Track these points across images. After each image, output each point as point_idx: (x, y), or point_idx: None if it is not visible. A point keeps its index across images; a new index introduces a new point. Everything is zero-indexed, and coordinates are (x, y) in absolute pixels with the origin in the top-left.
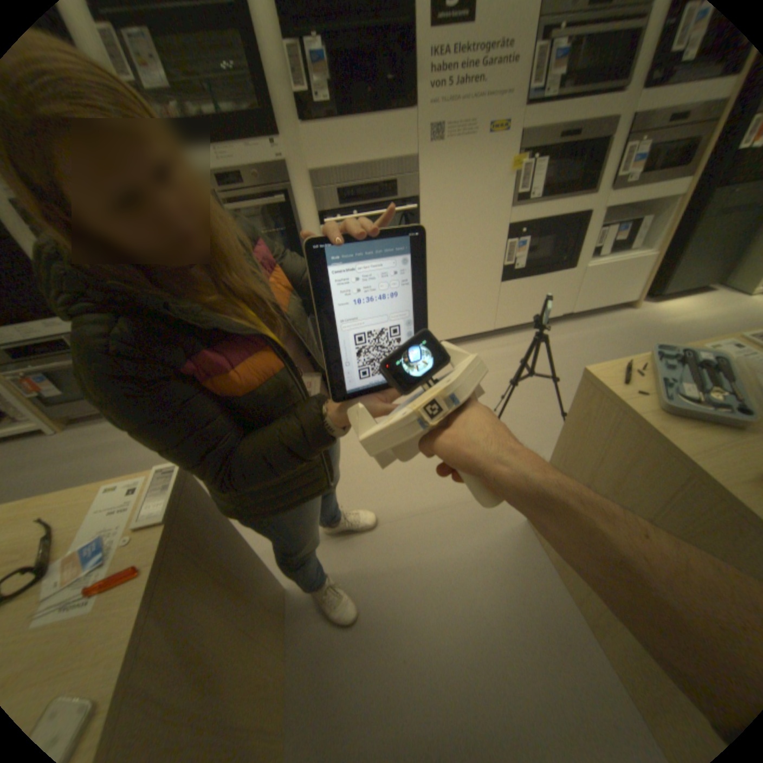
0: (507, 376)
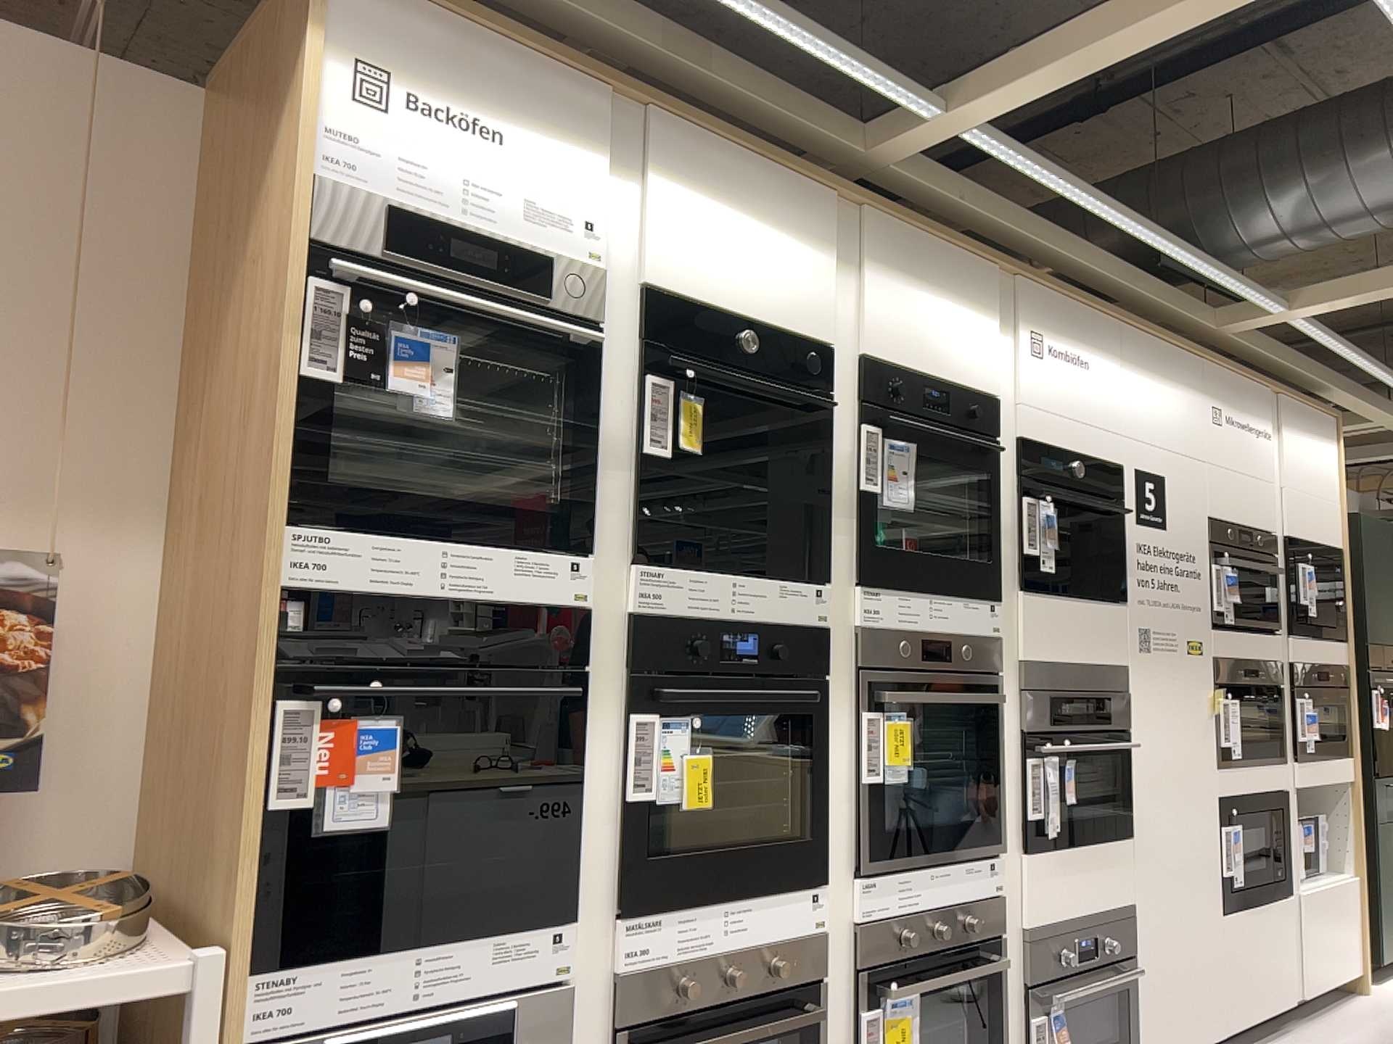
0: None
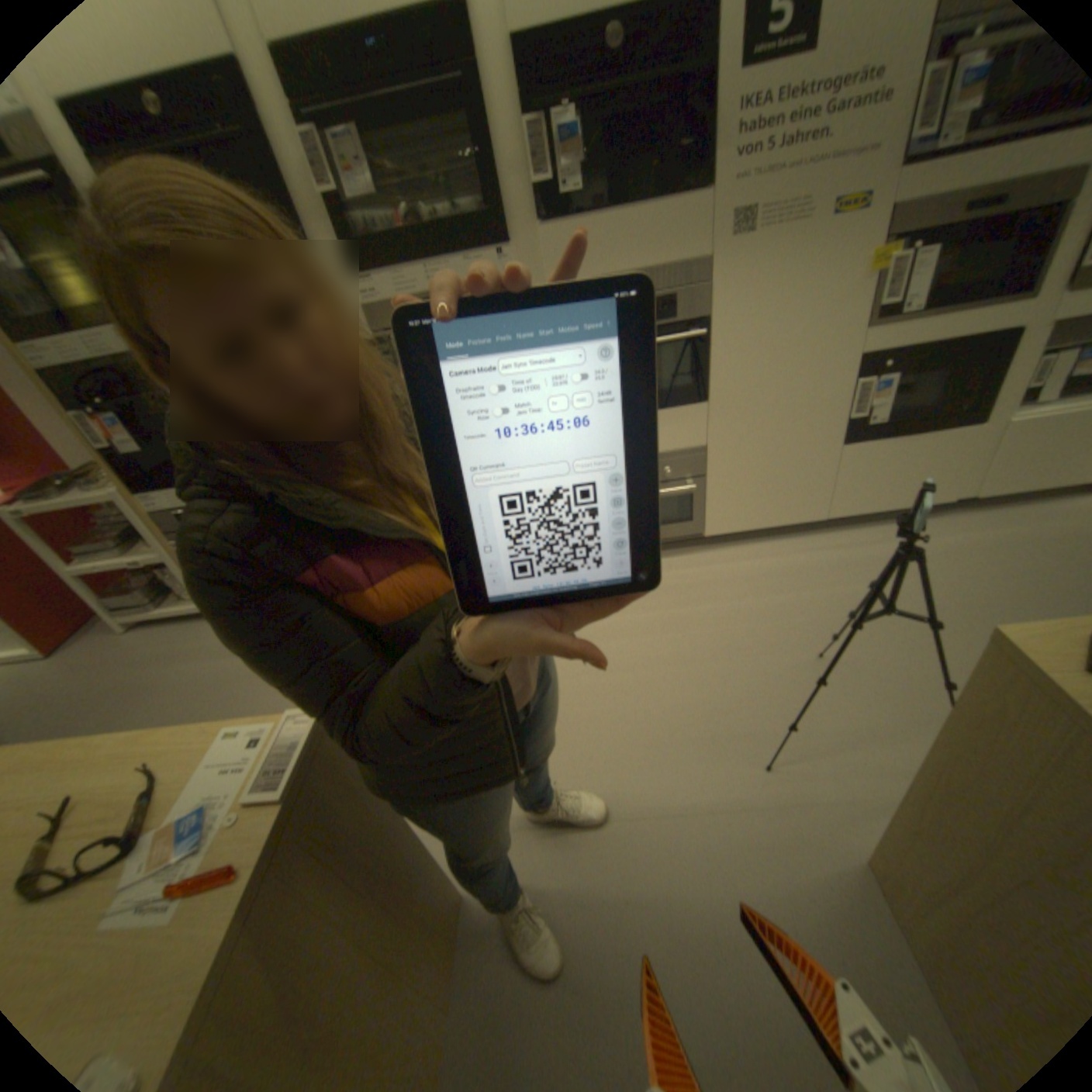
0: (848, 599)
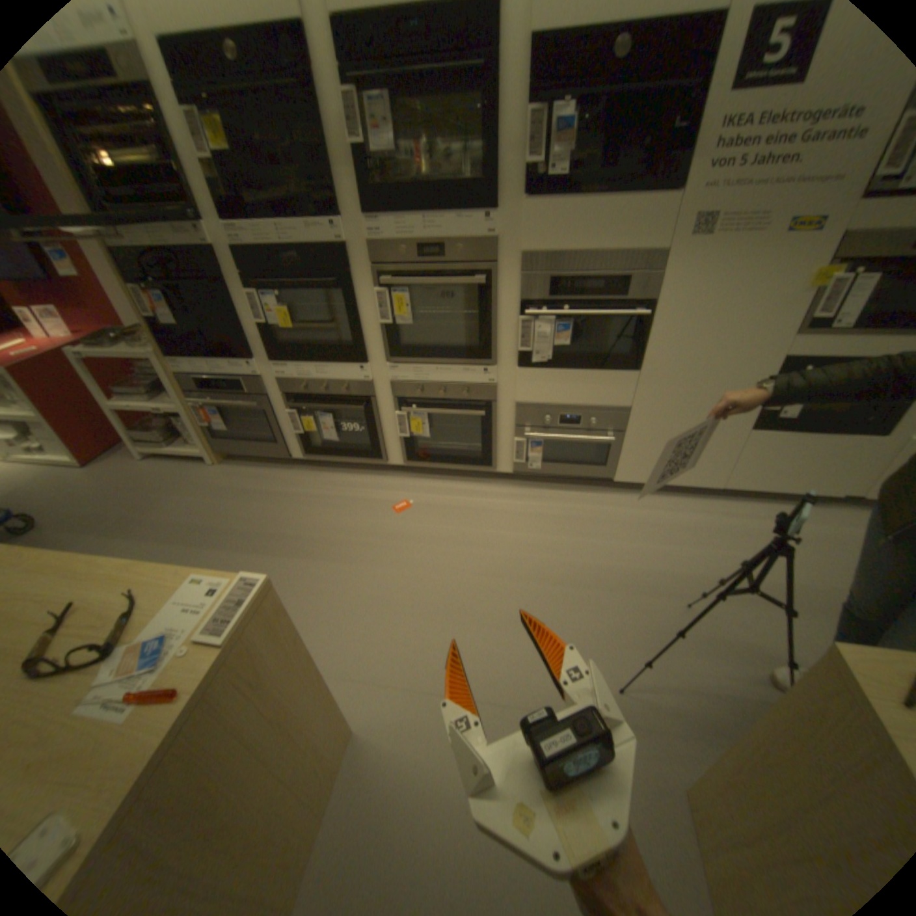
0: (727, 562)
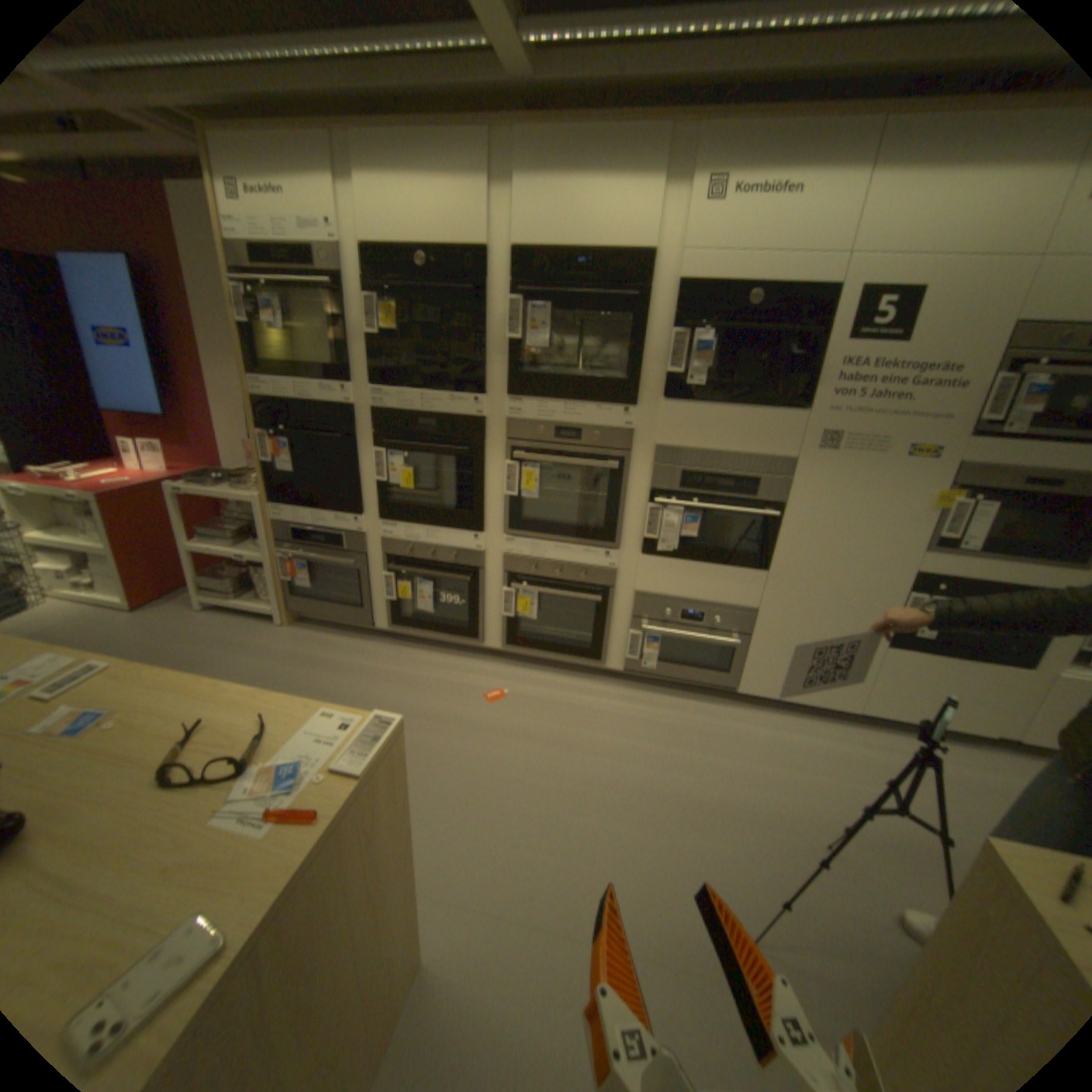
0: (871, 801)
